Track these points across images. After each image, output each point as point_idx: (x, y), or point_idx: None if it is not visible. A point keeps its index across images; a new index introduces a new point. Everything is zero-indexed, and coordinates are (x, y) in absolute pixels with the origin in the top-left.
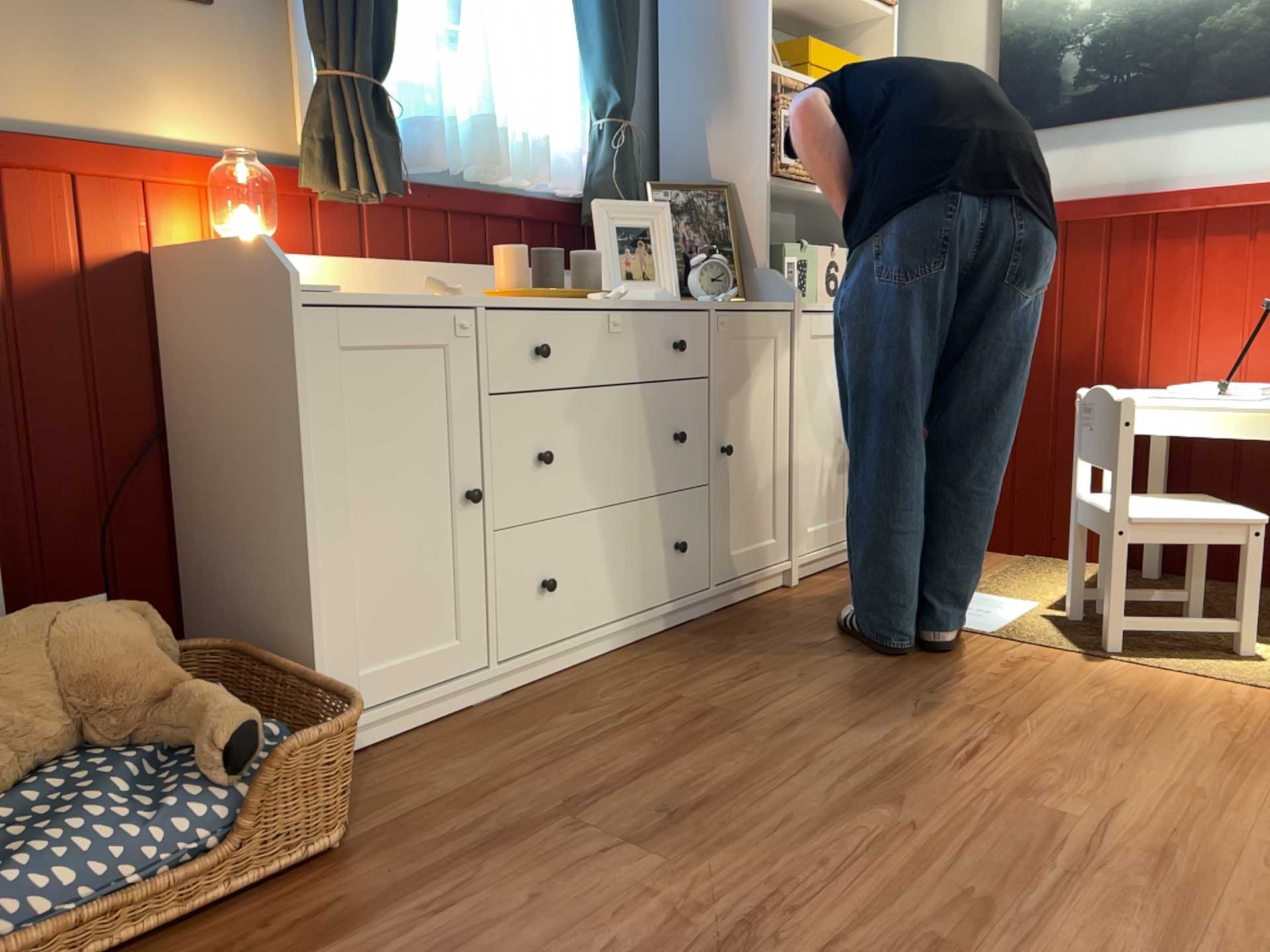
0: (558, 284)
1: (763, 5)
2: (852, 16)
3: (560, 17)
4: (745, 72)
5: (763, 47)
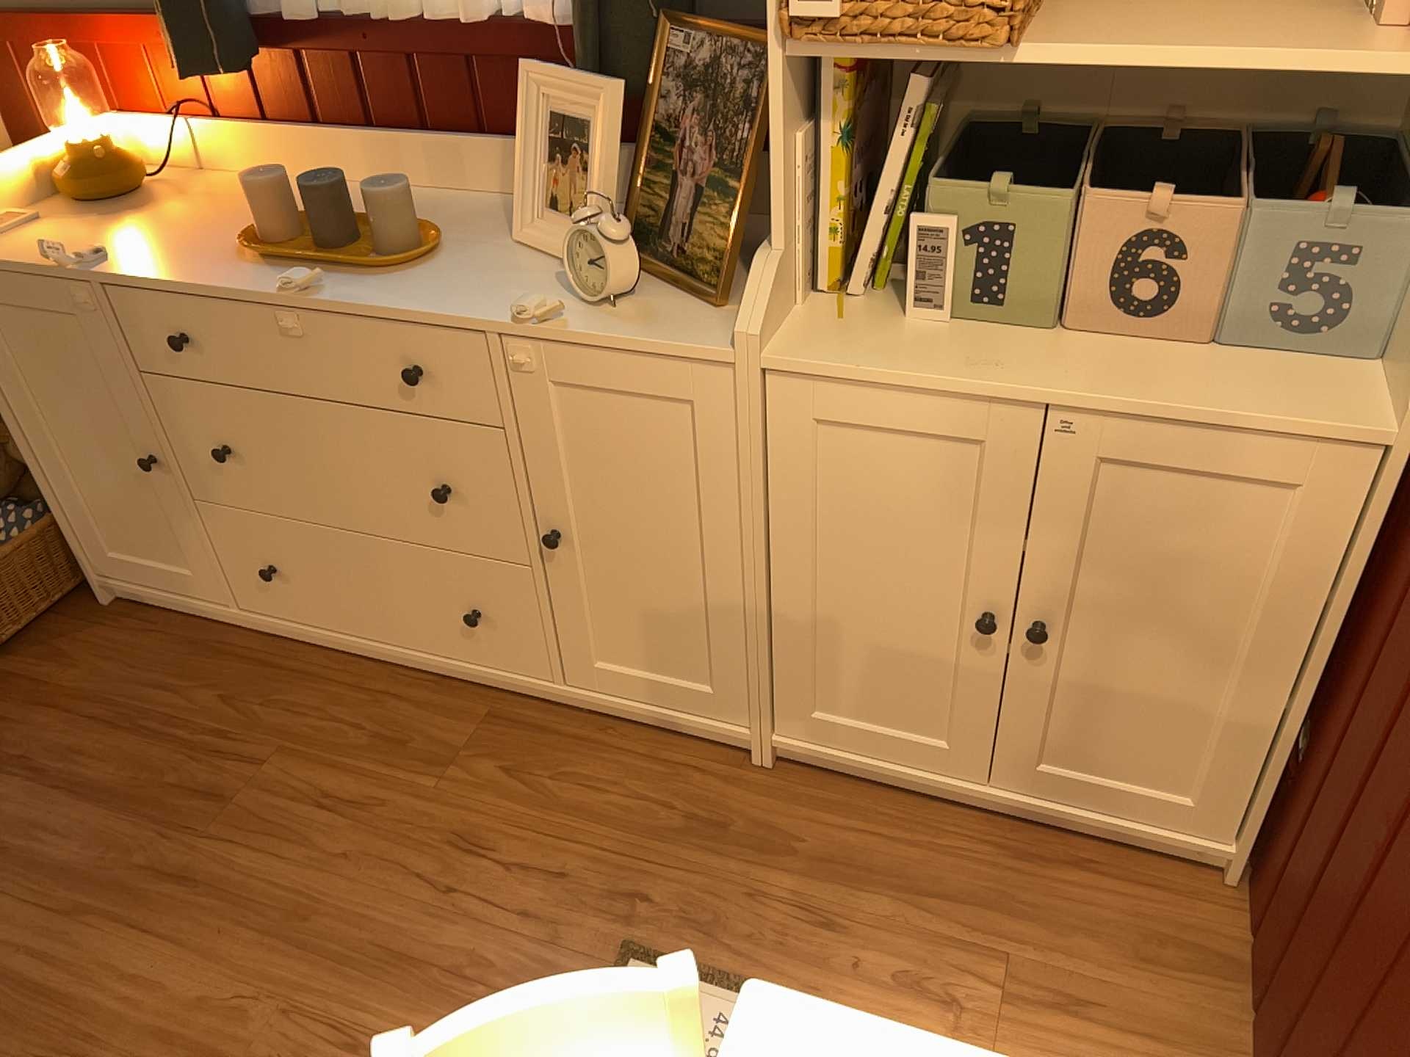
0: (335, 237)
1: None
2: None
3: None
4: None
5: None
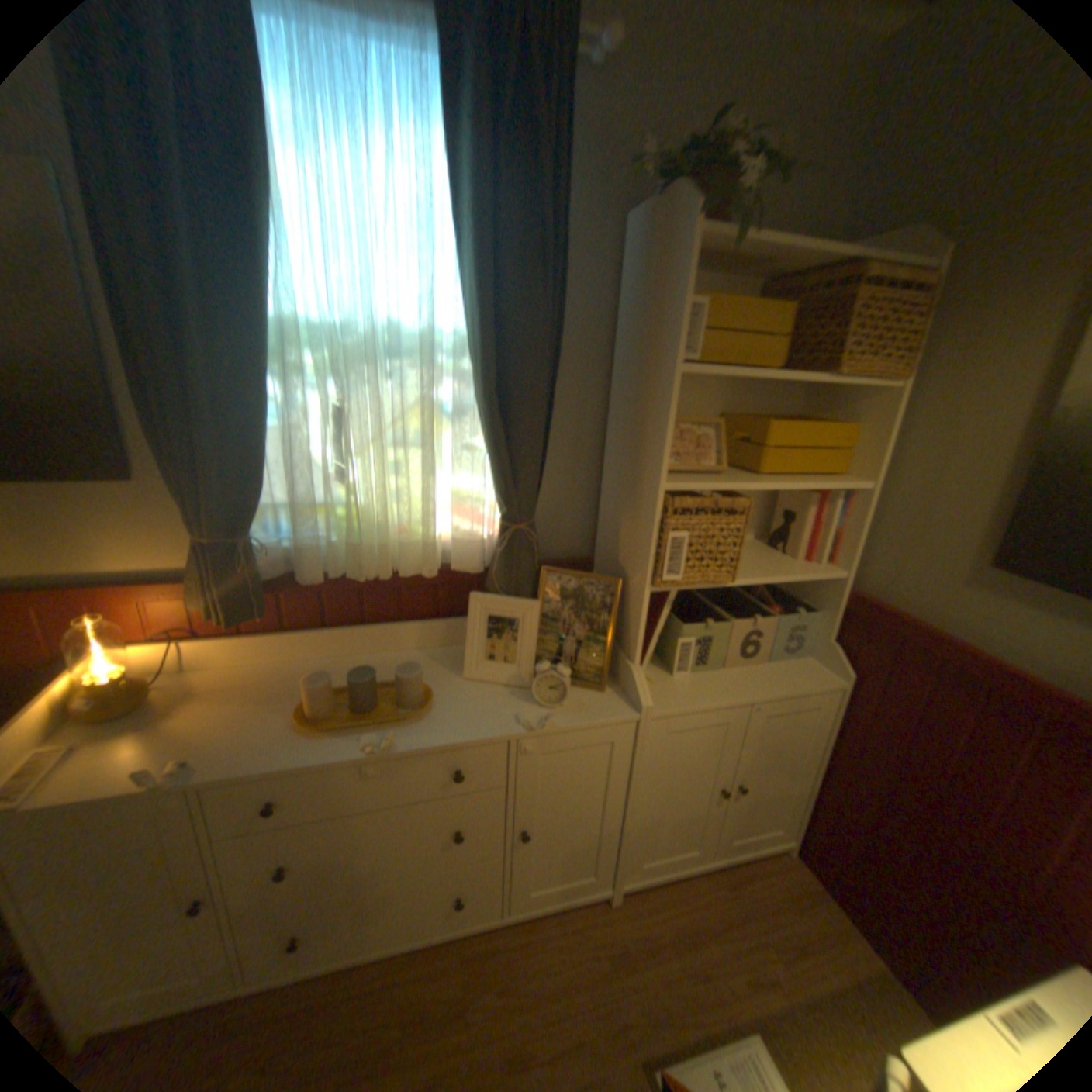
0: (366, 704)
1: (666, 426)
2: (852, 383)
3: (473, 429)
4: (647, 484)
5: (660, 468)
